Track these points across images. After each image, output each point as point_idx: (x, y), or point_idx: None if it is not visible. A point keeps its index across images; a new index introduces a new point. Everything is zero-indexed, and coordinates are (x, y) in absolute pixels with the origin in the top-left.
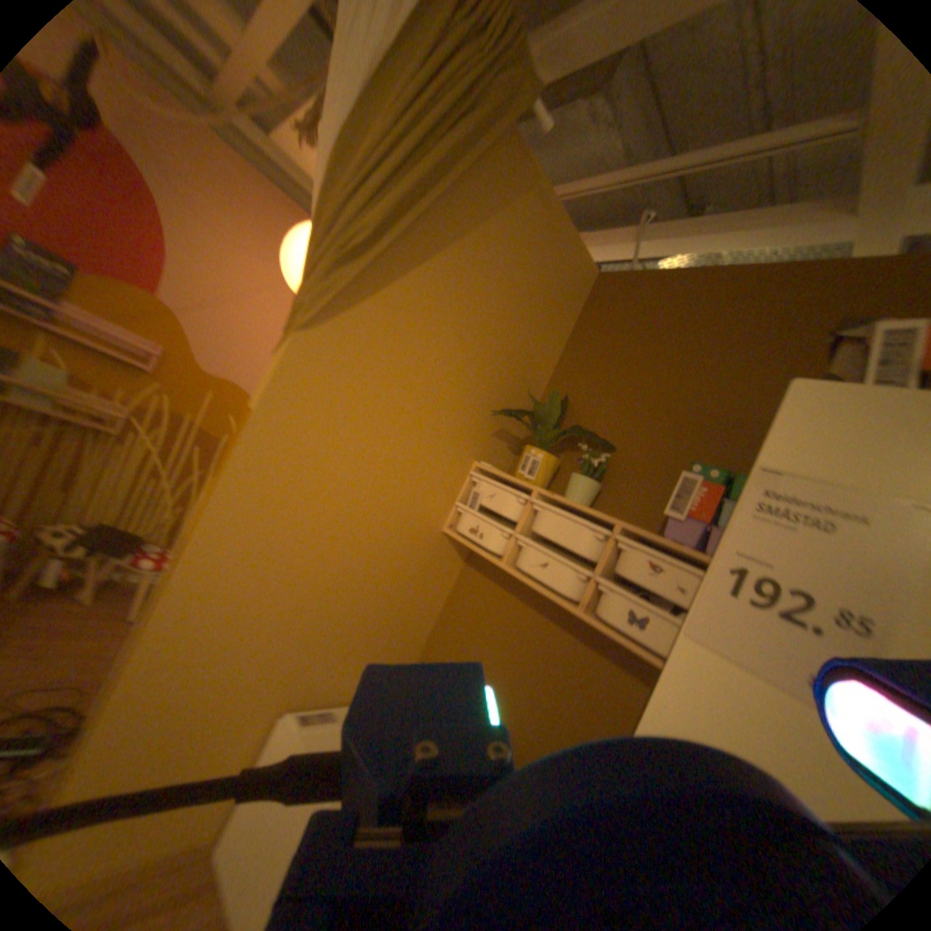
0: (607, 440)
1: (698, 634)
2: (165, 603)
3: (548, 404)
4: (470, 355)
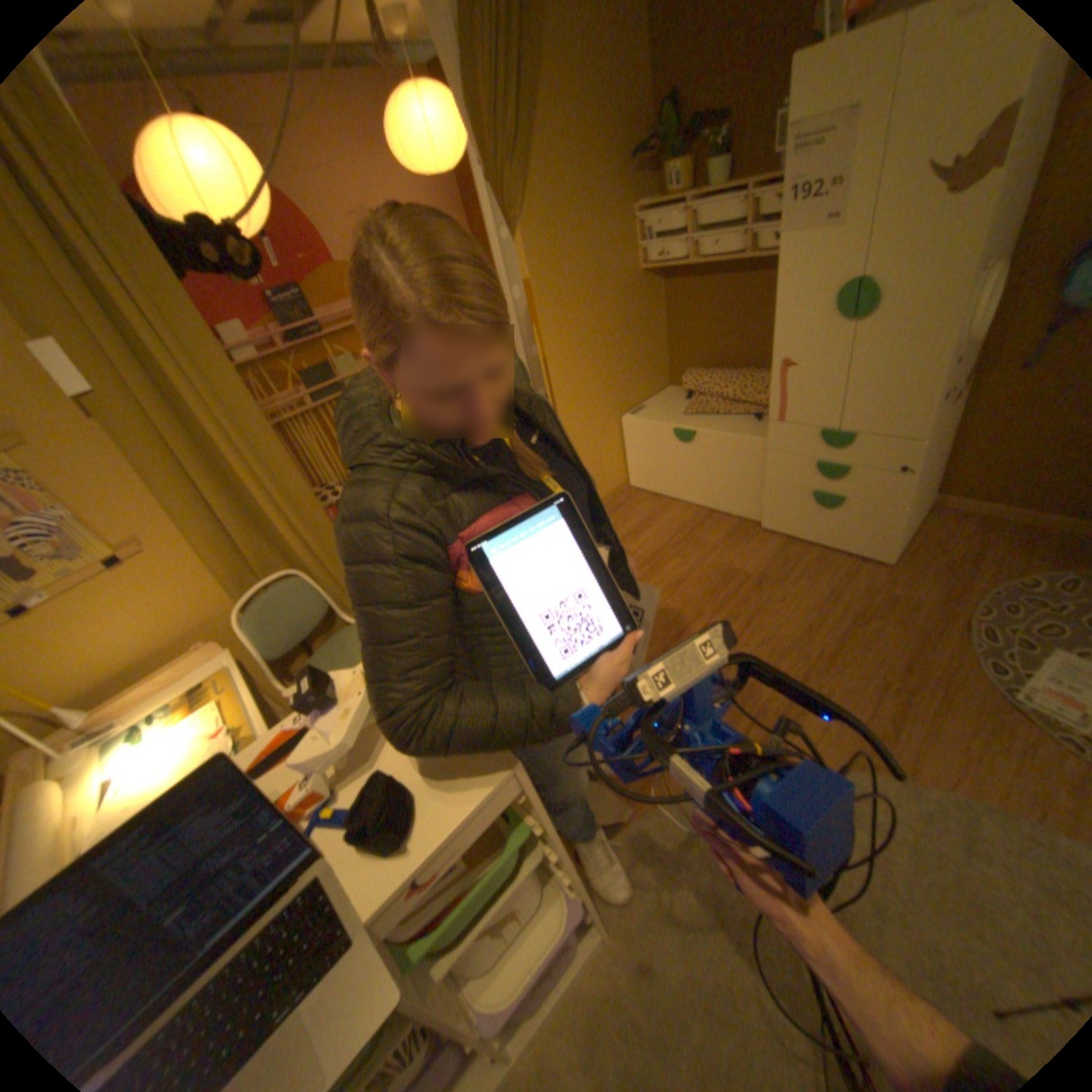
0: (718, 108)
1: (794, 224)
2: (553, 391)
3: (659, 108)
4: (590, 130)
